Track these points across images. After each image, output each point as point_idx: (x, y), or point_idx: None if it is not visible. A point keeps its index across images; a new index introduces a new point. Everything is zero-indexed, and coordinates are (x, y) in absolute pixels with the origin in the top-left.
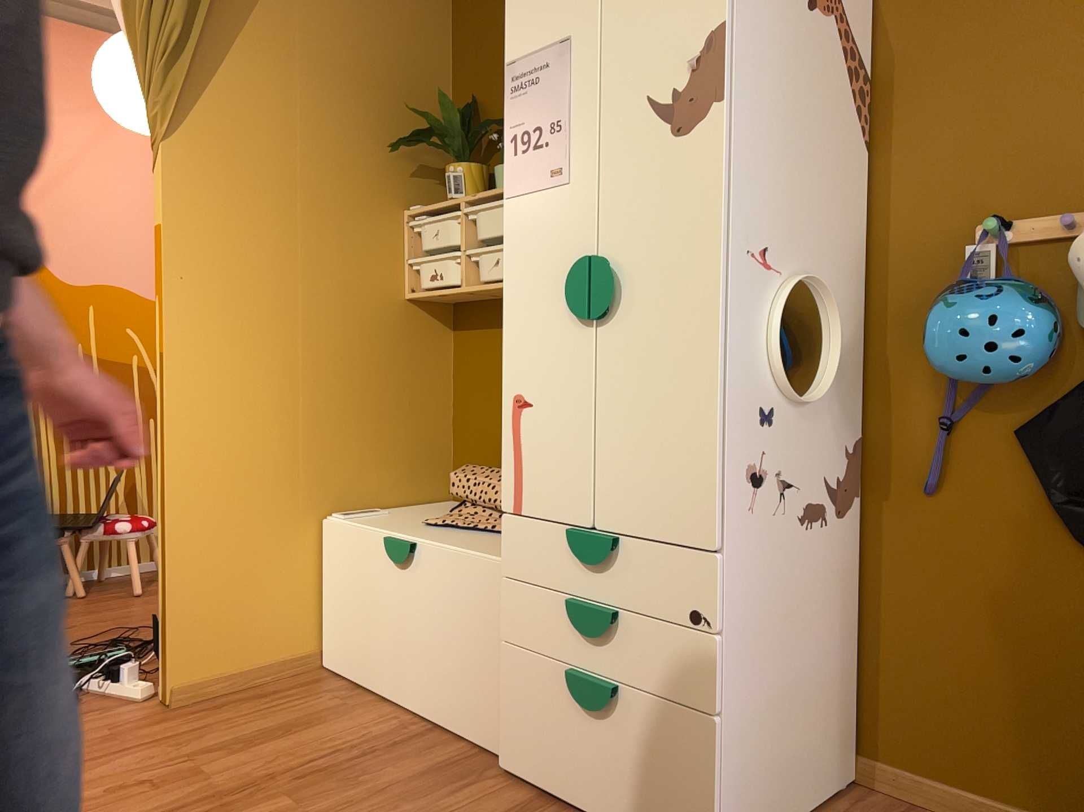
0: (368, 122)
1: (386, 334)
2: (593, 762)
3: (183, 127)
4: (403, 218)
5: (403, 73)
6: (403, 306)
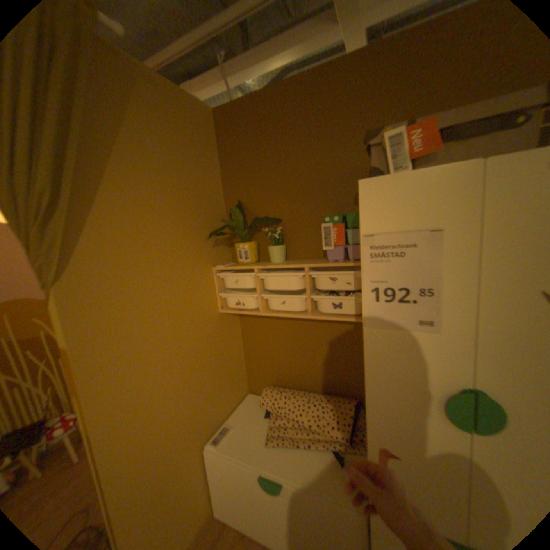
0: (188, 223)
1: (214, 335)
2: None
3: (66, 267)
4: (213, 271)
5: (201, 190)
6: (219, 316)
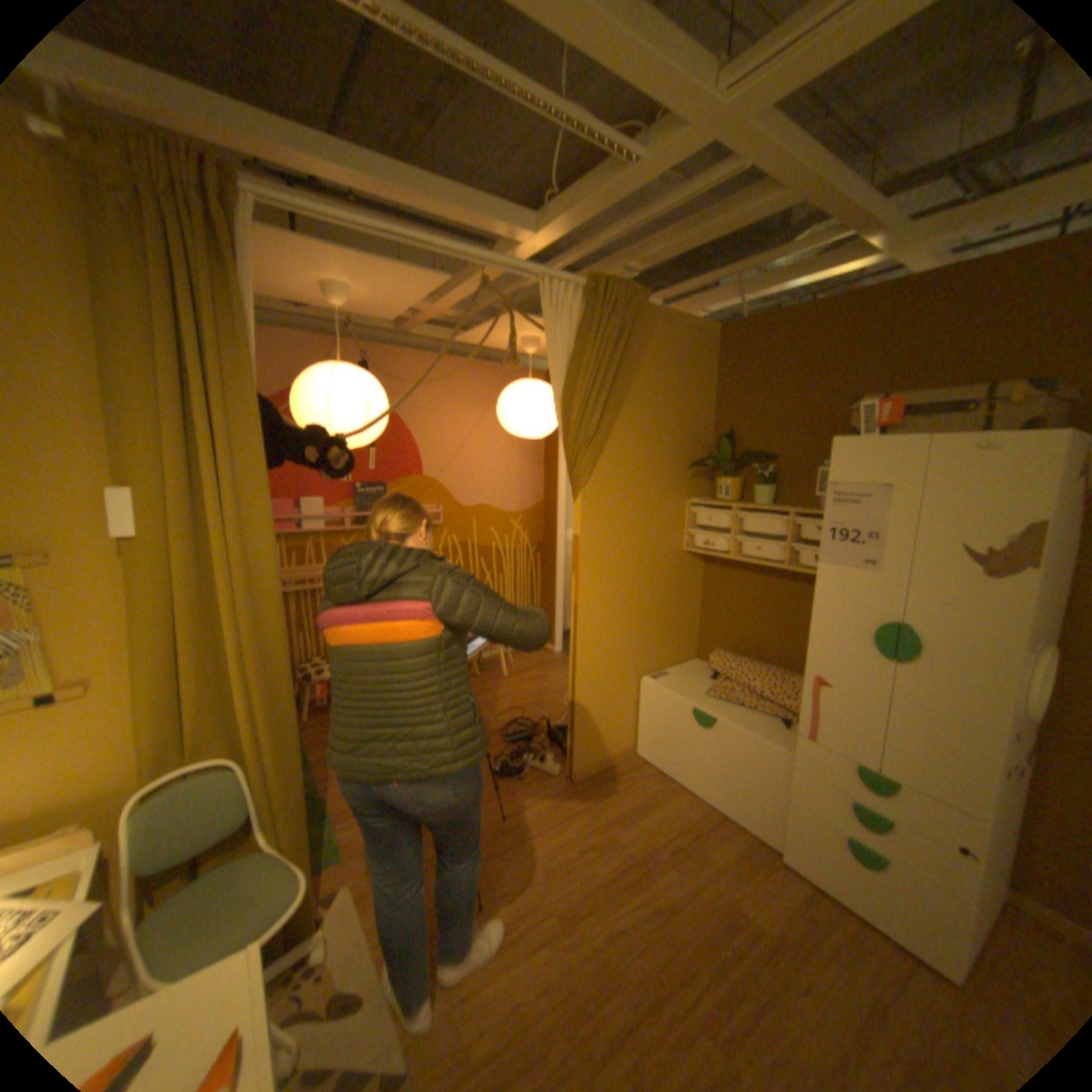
0: (671, 452)
1: (672, 573)
2: (863, 890)
3: (588, 480)
4: (685, 505)
5: (690, 417)
6: (681, 555)
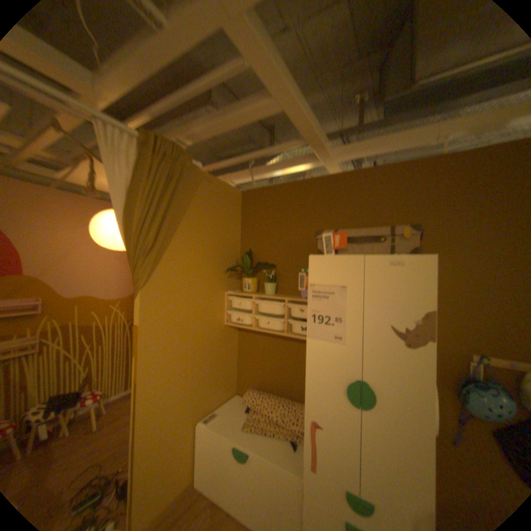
0: (215, 262)
1: (218, 341)
2: None
3: (148, 282)
4: (225, 295)
5: (226, 241)
6: (224, 328)
